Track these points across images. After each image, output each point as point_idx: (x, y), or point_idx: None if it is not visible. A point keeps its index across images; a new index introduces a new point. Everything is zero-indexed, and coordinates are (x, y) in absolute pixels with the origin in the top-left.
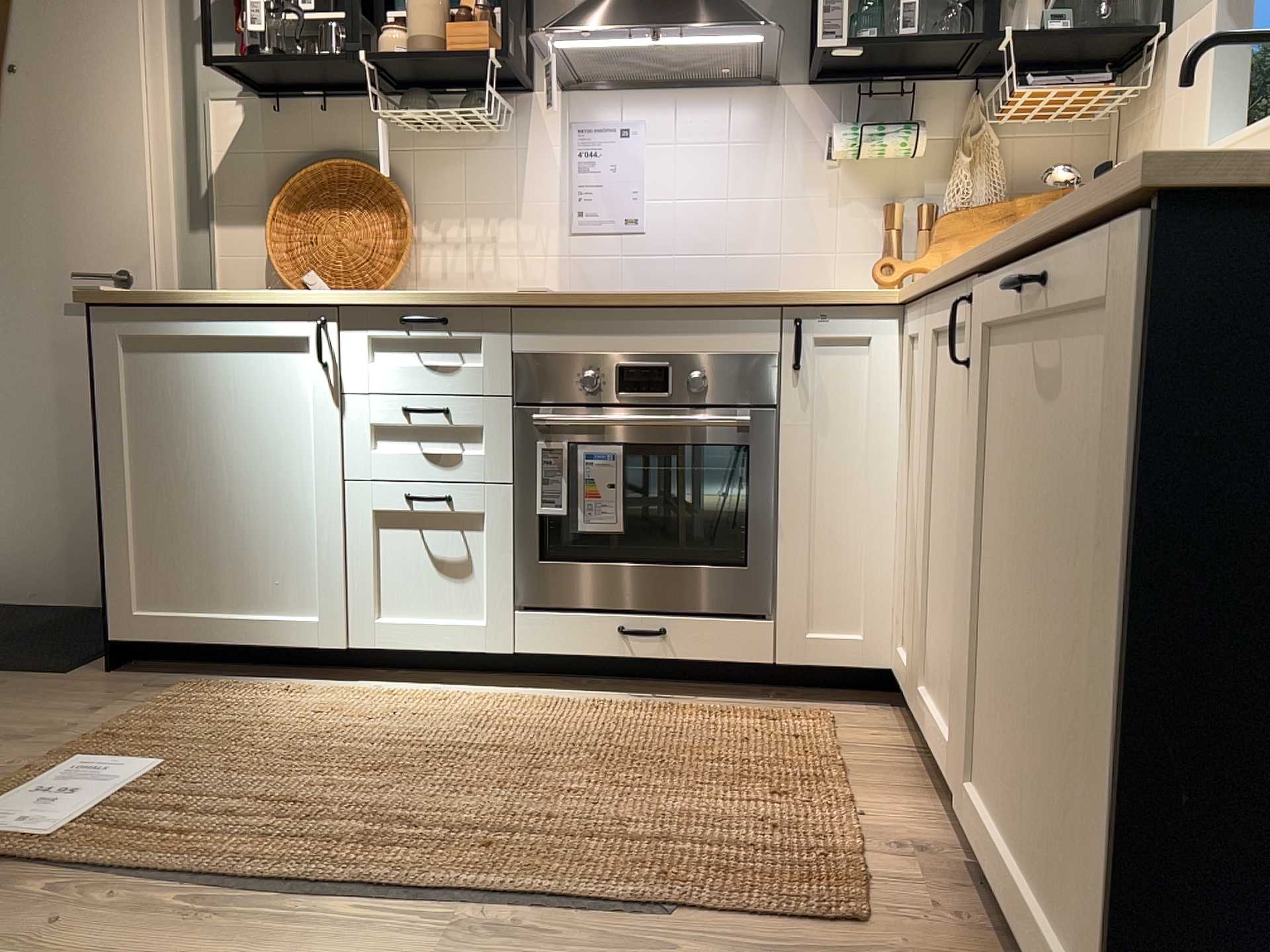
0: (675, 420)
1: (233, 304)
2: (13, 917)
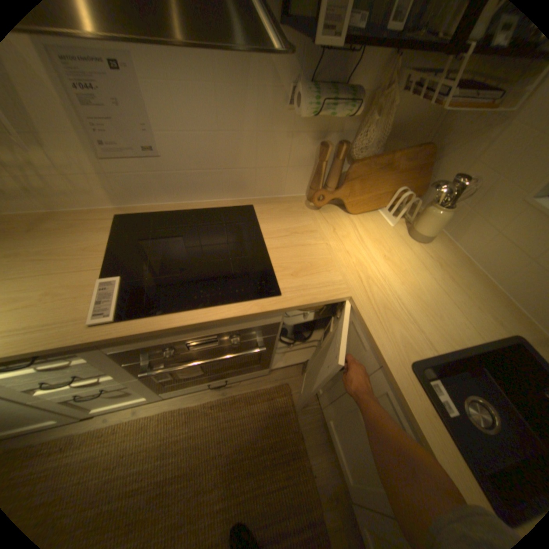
0: (224, 358)
1: None
2: None
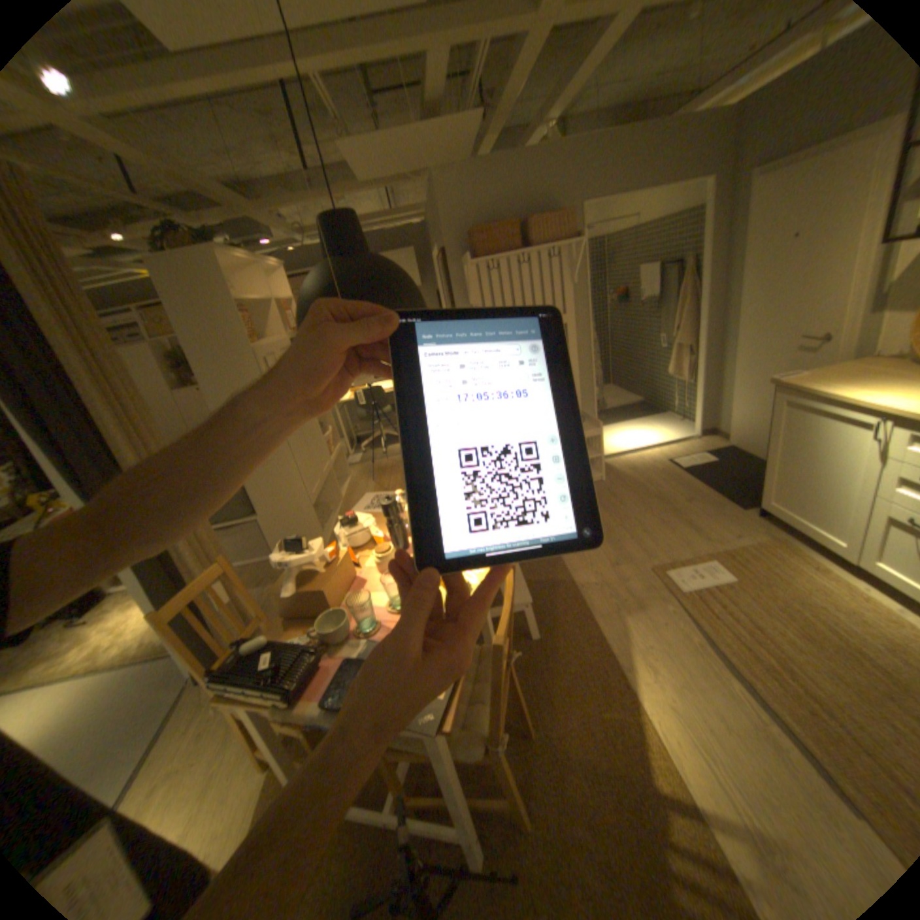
0: None
1: (838, 399)
2: (663, 610)
